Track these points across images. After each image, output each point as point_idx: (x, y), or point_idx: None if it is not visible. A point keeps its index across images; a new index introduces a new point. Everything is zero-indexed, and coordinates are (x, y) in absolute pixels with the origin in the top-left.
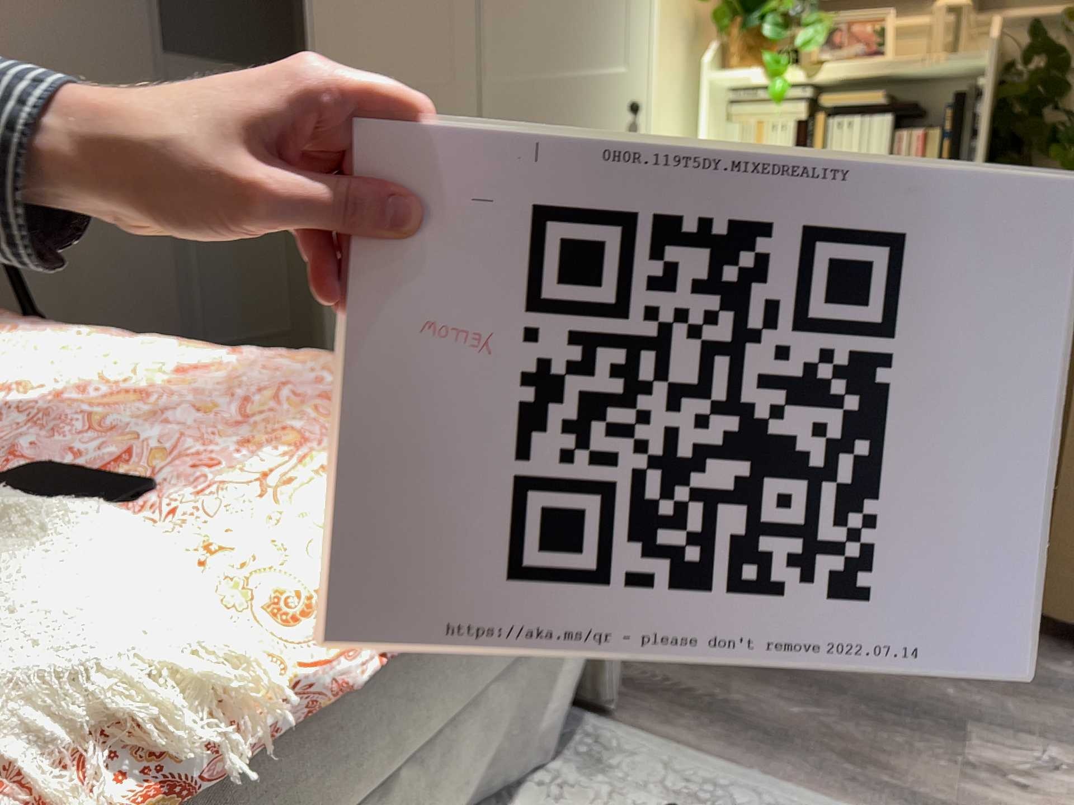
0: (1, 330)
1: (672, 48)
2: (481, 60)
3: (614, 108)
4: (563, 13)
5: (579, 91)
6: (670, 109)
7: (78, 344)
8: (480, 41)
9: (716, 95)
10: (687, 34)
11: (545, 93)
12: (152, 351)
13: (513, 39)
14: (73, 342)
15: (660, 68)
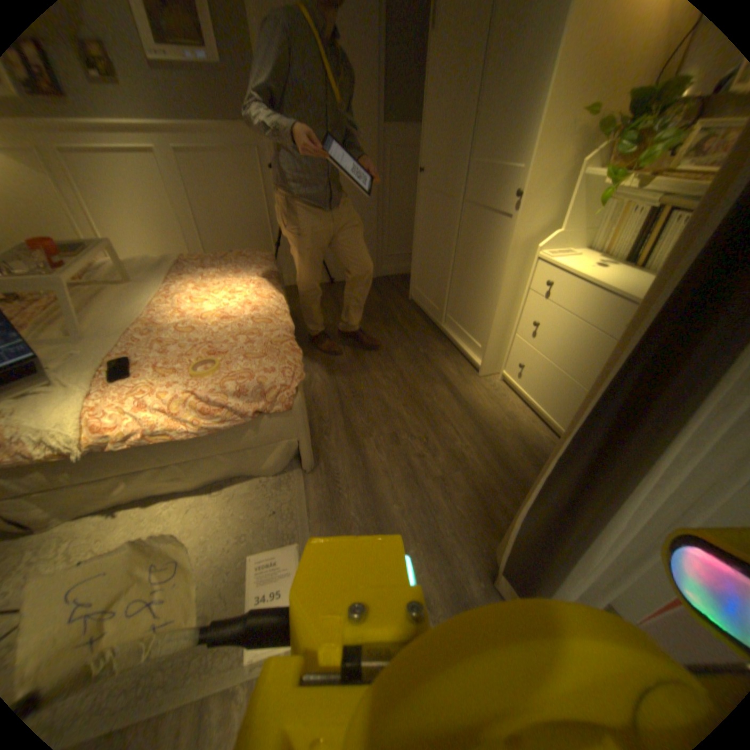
0: (253, 266)
1: (560, 151)
2: (473, 145)
3: (514, 189)
4: (509, 120)
5: (503, 174)
6: (548, 193)
7: (251, 282)
8: (475, 133)
9: (597, 182)
10: (584, 136)
11: (491, 171)
12: (250, 296)
13: (487, 133)
14: (249, 282)
15: (539, 168)
